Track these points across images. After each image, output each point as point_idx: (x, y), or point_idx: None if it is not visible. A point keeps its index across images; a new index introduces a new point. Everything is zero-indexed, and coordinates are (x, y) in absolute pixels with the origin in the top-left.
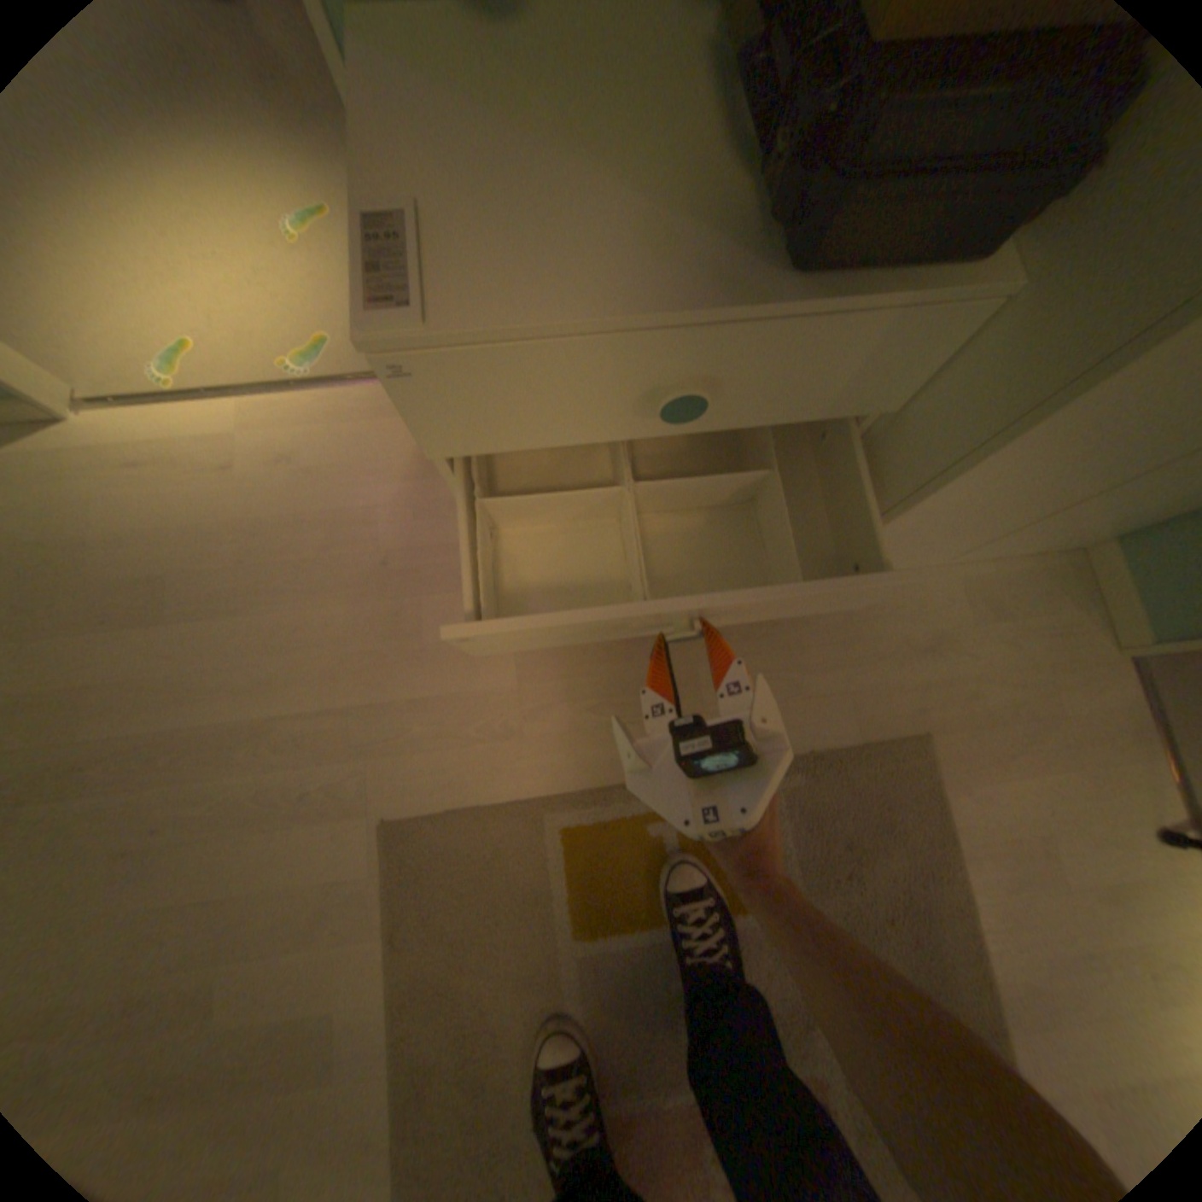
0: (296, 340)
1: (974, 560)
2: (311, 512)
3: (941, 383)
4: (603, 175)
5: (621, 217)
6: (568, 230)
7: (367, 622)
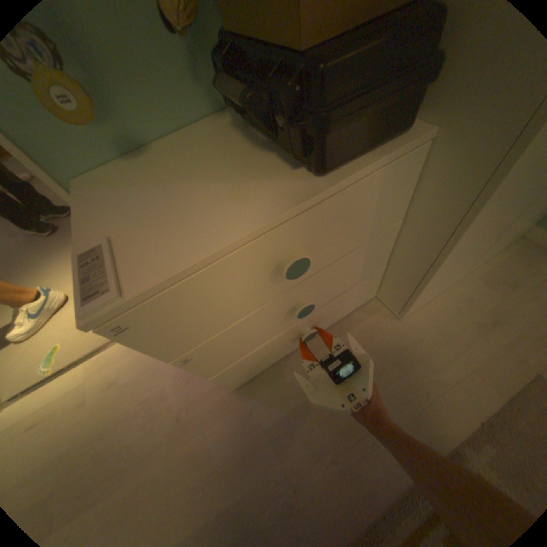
0: None
1: (477, 266)
2: (130, 407)
3: (419, 194)
4: (202, 183)
5: (218, 194)
6: (192, 212)
7: (177, 466)
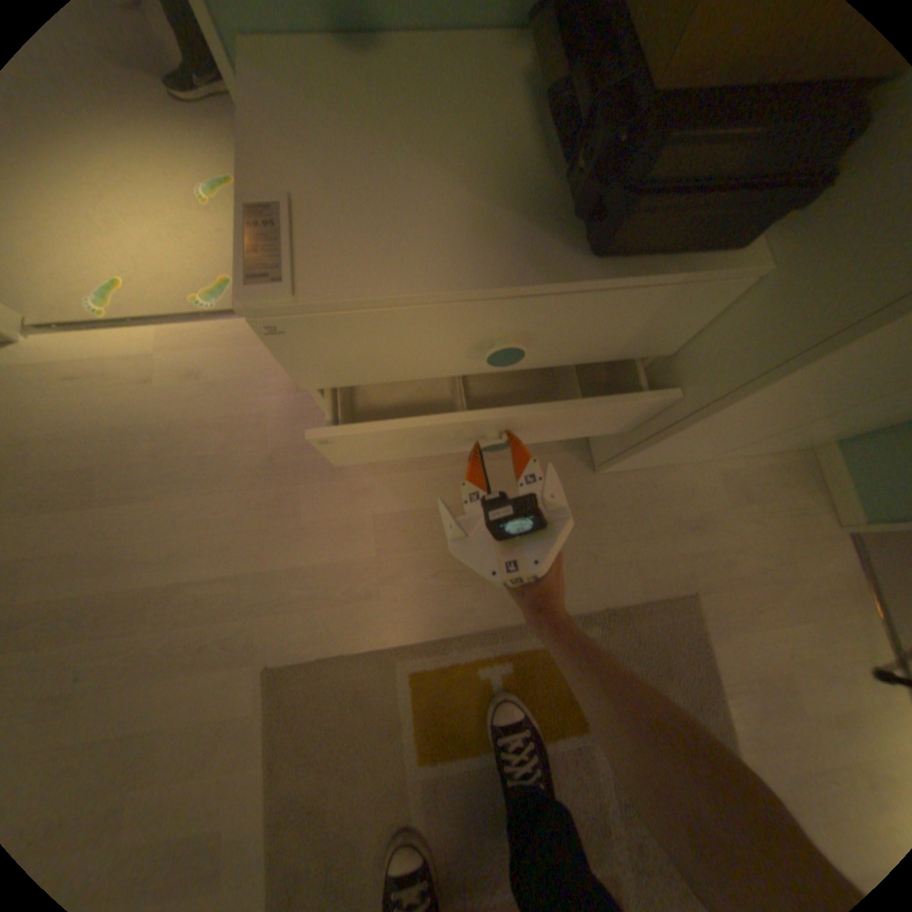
0: (204, 281)
1: (730, 458)
2: (213, 417)
3: (707, 335)
4: (441, 176)
5: (456, 210)
6: (413, 220)
7: (256, 505)
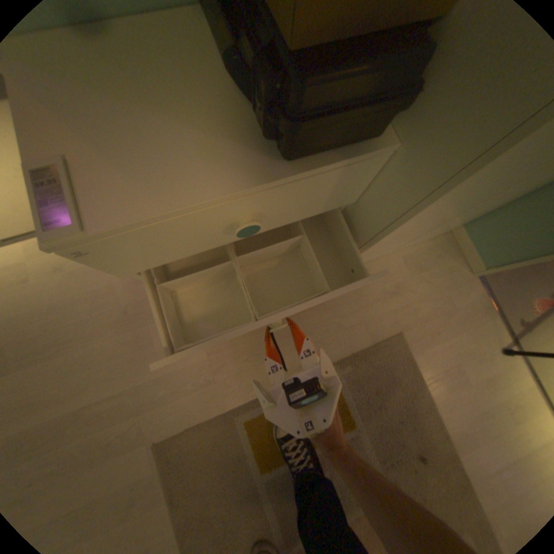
0: None
1: (405, 248)
2: (78, 294)
3: (372, 189)
4: (171, 123)
5: (186, 146)
6: (157, 159)
7: (122, 345)
